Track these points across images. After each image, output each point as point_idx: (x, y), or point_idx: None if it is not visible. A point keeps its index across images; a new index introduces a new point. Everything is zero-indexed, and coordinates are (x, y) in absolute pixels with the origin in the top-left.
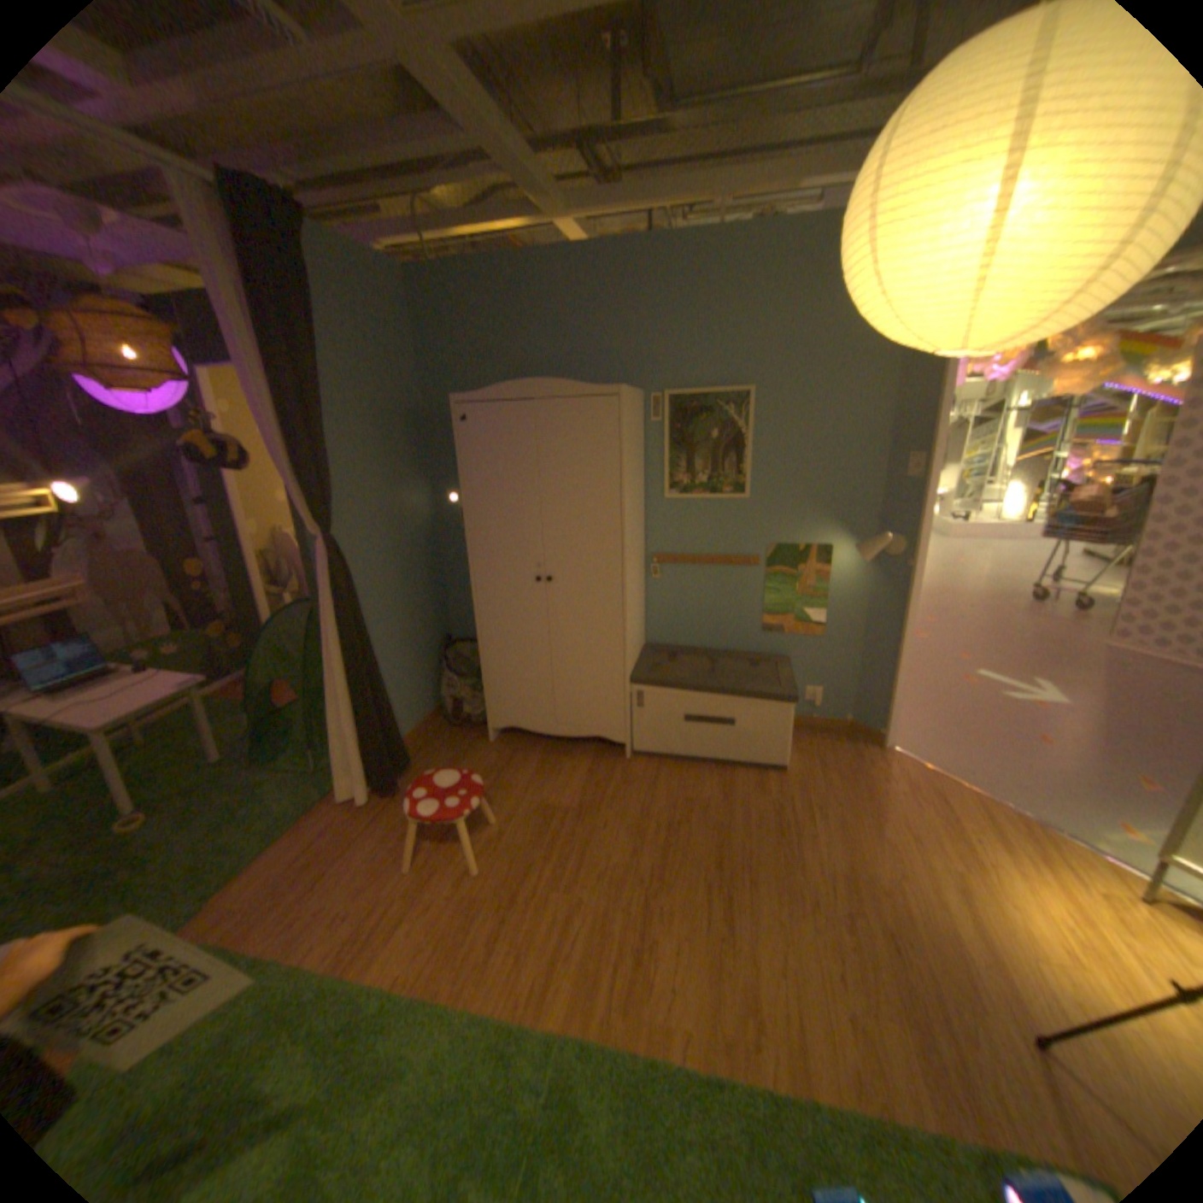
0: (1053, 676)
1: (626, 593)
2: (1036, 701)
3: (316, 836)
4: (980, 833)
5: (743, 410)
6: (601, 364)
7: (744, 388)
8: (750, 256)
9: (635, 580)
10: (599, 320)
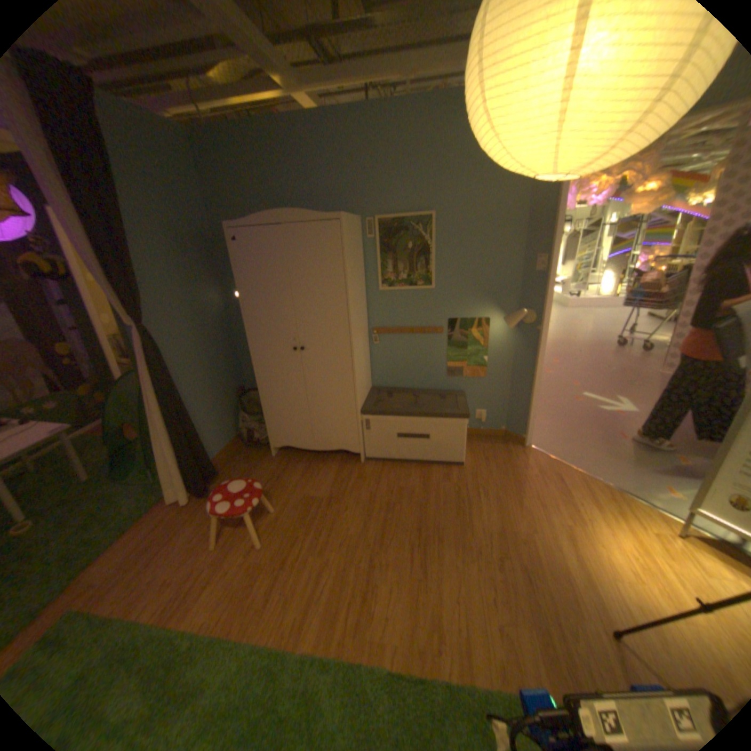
0: (628, 394)
1: (354, 355)
2: (618, 411)
3: (152, 529)
4: (582, 499)
5: (428, 228)
6: (331, 198)
7: (428, 213)
8: (428, 118)
9: (361, 346)
10: (327, 166)
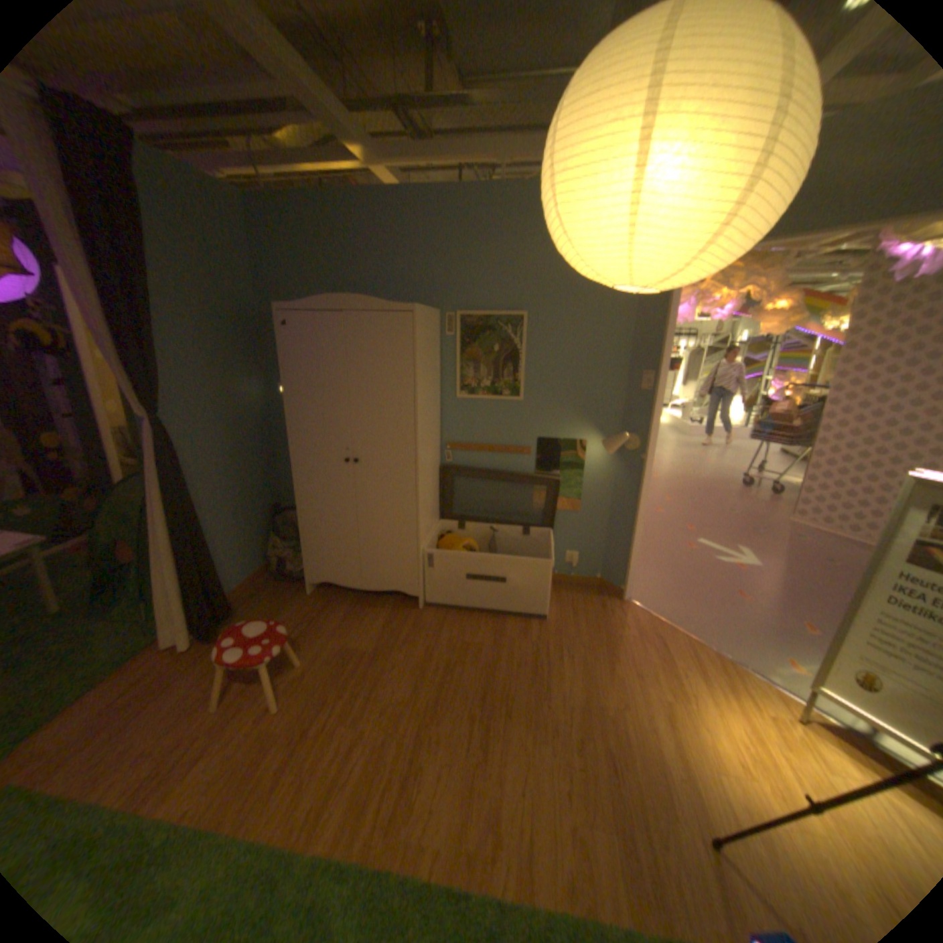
0: (751, 544)
1: (420, 474)
2: (738, 563)
3: (137, 680)
4: (687, 669)
5: (518, 330)
6: (406, 286)
7: (519, 313)
8: (525, 208)
9: (429, 463)
10: (405, 250)
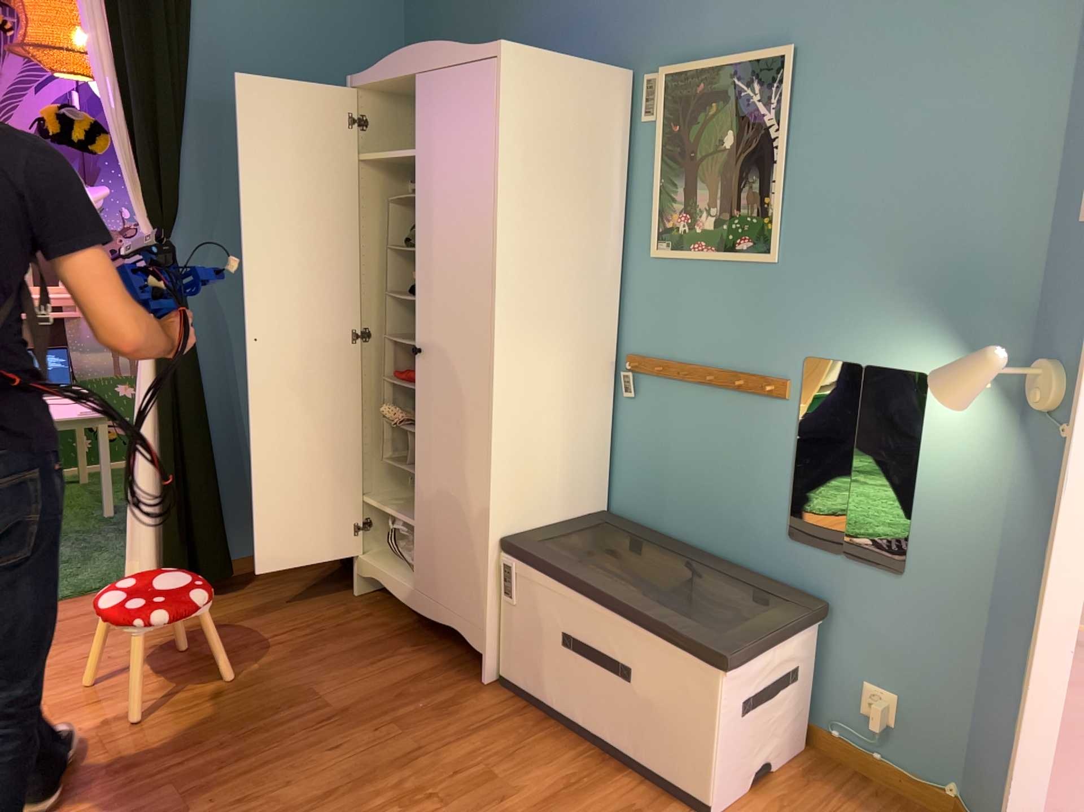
0: None
1: (498, 388)
2: None
3: (76, 613)
4: None
5: (775, 94)
6: (588, 34)
7: (776, 53)
8: None
9: (554, 382)
10: None
